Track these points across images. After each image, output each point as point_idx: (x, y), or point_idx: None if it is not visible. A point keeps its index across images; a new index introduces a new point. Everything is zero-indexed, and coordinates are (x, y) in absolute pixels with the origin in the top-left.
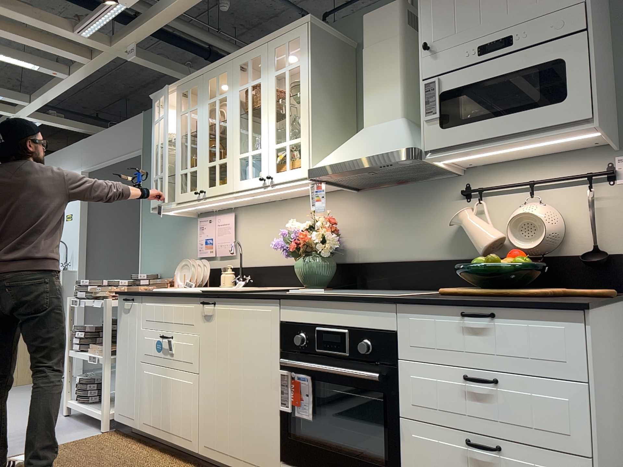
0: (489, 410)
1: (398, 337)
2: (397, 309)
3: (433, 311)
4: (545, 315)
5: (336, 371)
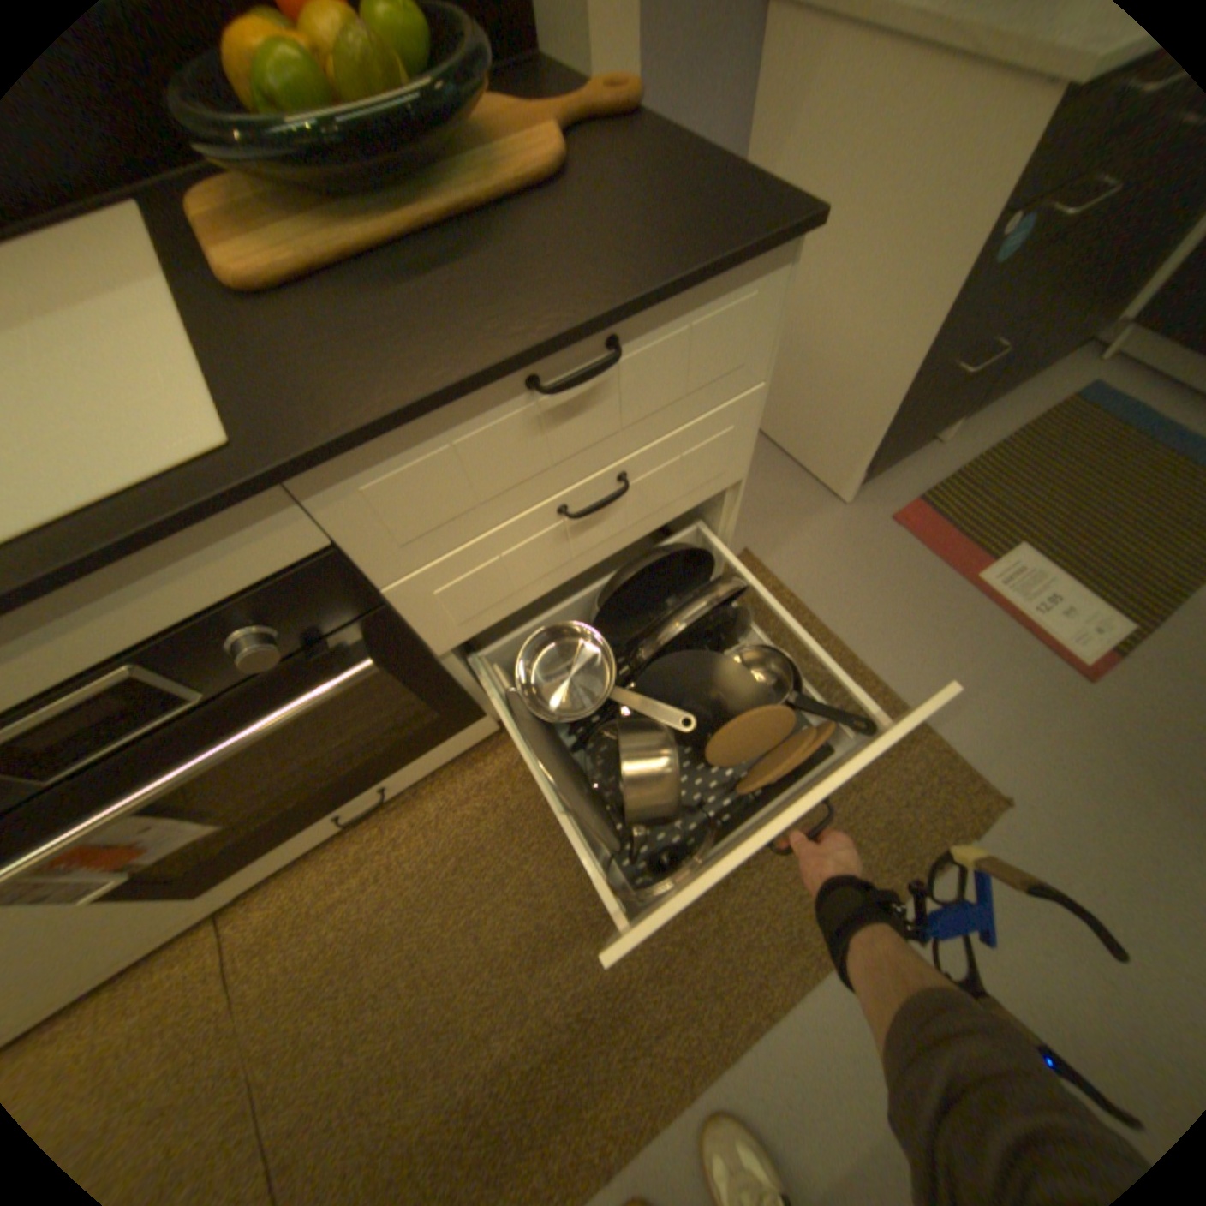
0: (609, 527)
1: (344, 552)
2: (288, 492)
3: (431, 424)
4: (725, 282)
5: (218, 755)
